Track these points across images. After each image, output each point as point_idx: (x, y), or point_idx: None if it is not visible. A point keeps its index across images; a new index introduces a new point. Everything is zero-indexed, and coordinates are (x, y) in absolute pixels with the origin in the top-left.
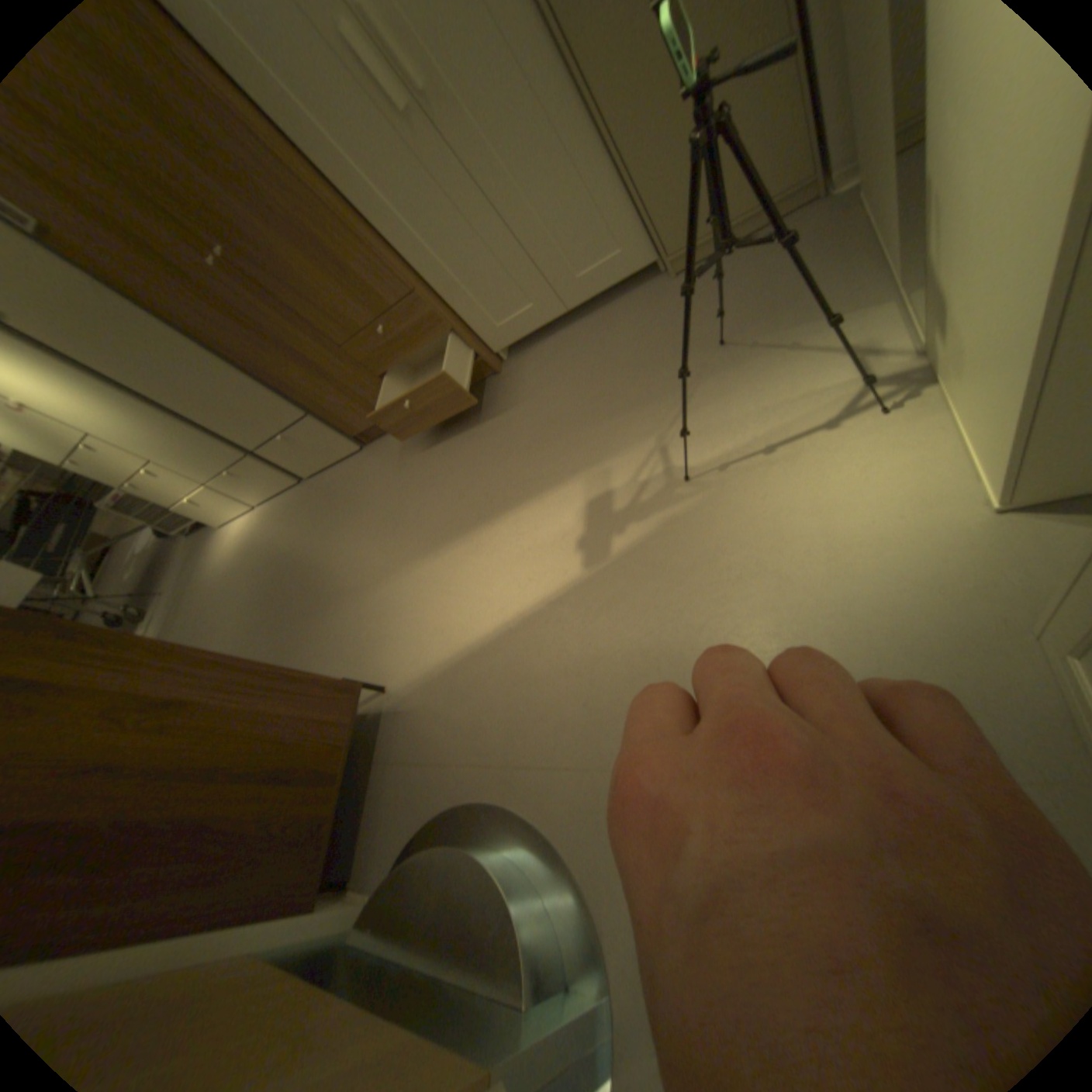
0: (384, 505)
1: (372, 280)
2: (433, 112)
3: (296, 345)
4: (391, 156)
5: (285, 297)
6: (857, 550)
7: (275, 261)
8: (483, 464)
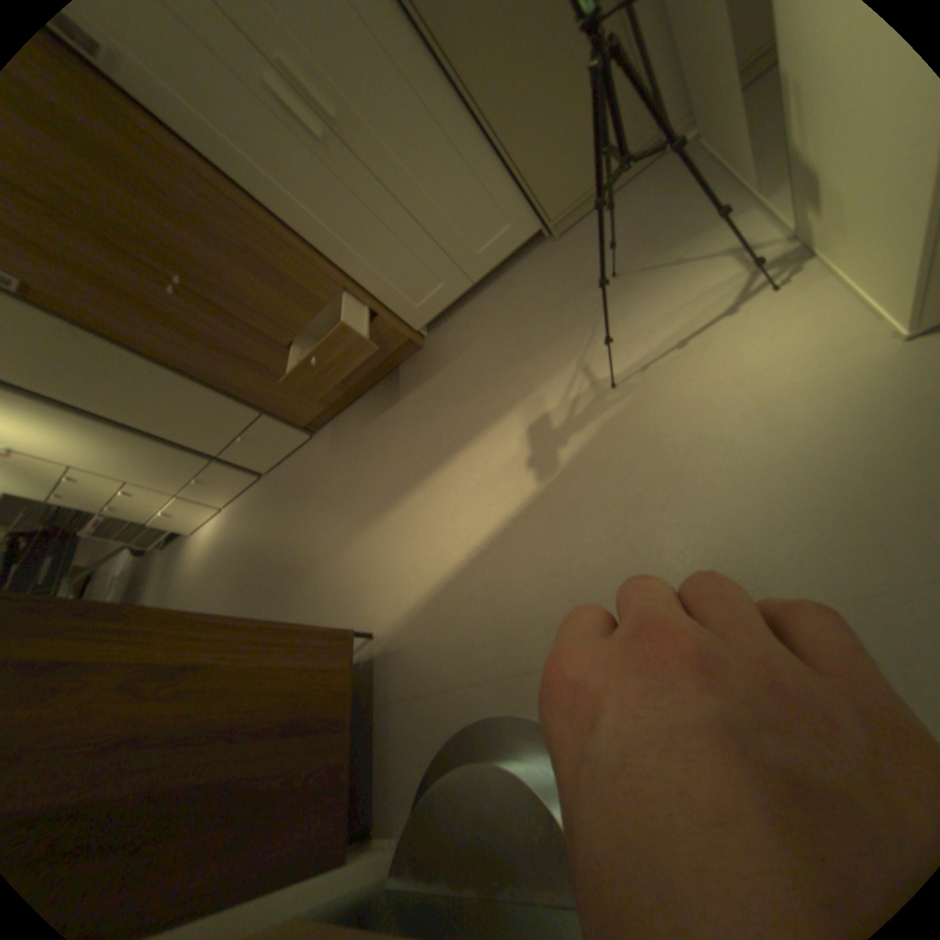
0: (341, 477)
1: (308, 284)
2: (345, 136)
3: (248, 353)
4: (314, 178)
5: (235, 312)
6: (790, 402)
7: (225, 281)
8: (425, 421)
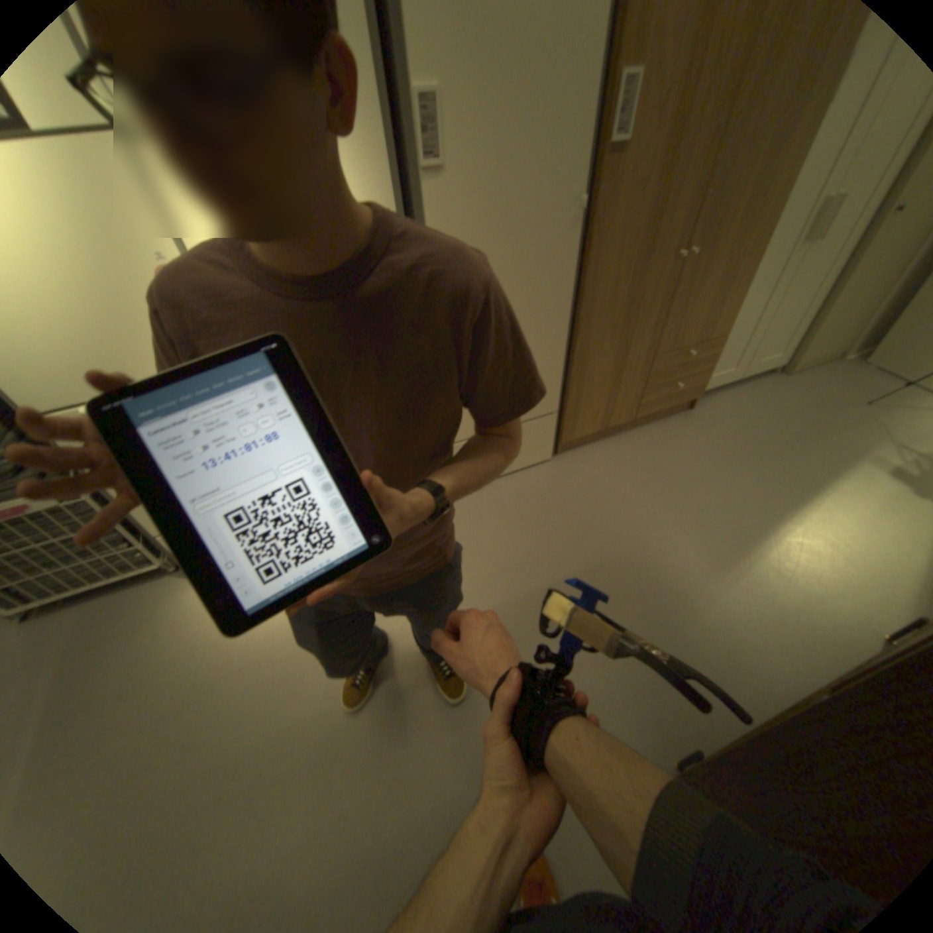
0: (659, 500)
1: (721, 320)
2: (806, 254)
3: (633, 344)
4: (777, 261)
5: (674, 305)
6: None
7: (702, 278)
8: (759, 462)
